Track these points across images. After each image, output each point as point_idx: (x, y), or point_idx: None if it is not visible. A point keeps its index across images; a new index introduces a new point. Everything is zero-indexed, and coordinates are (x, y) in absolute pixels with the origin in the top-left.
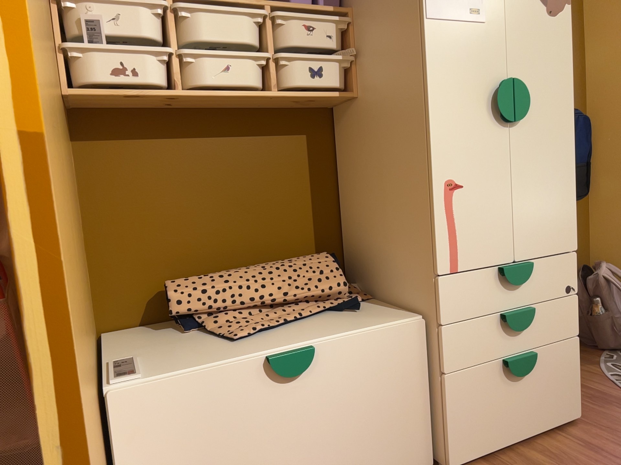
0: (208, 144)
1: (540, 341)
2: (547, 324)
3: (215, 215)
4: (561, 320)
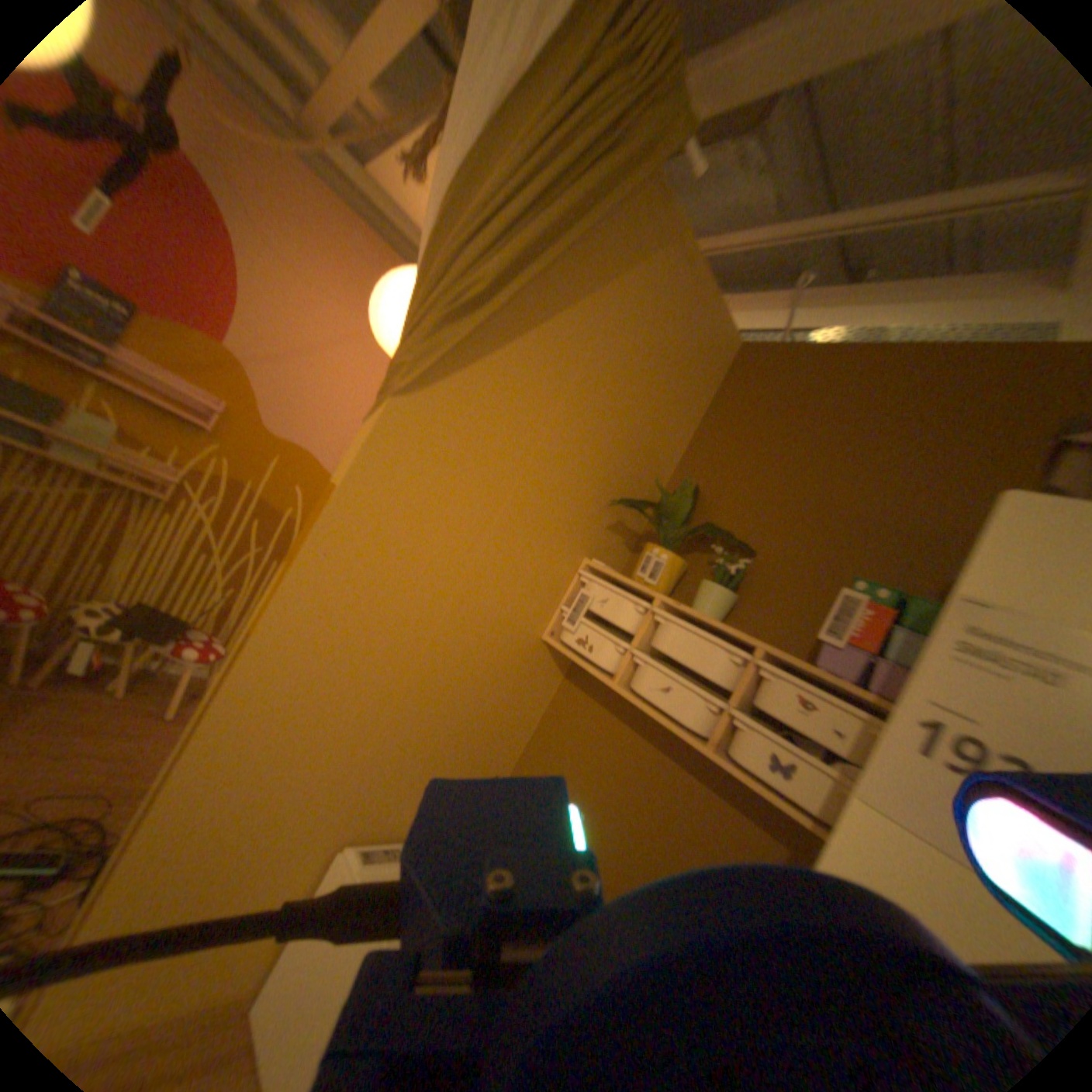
0: (655, 760)
1: None
2: None
3: (615, 838)
4: None
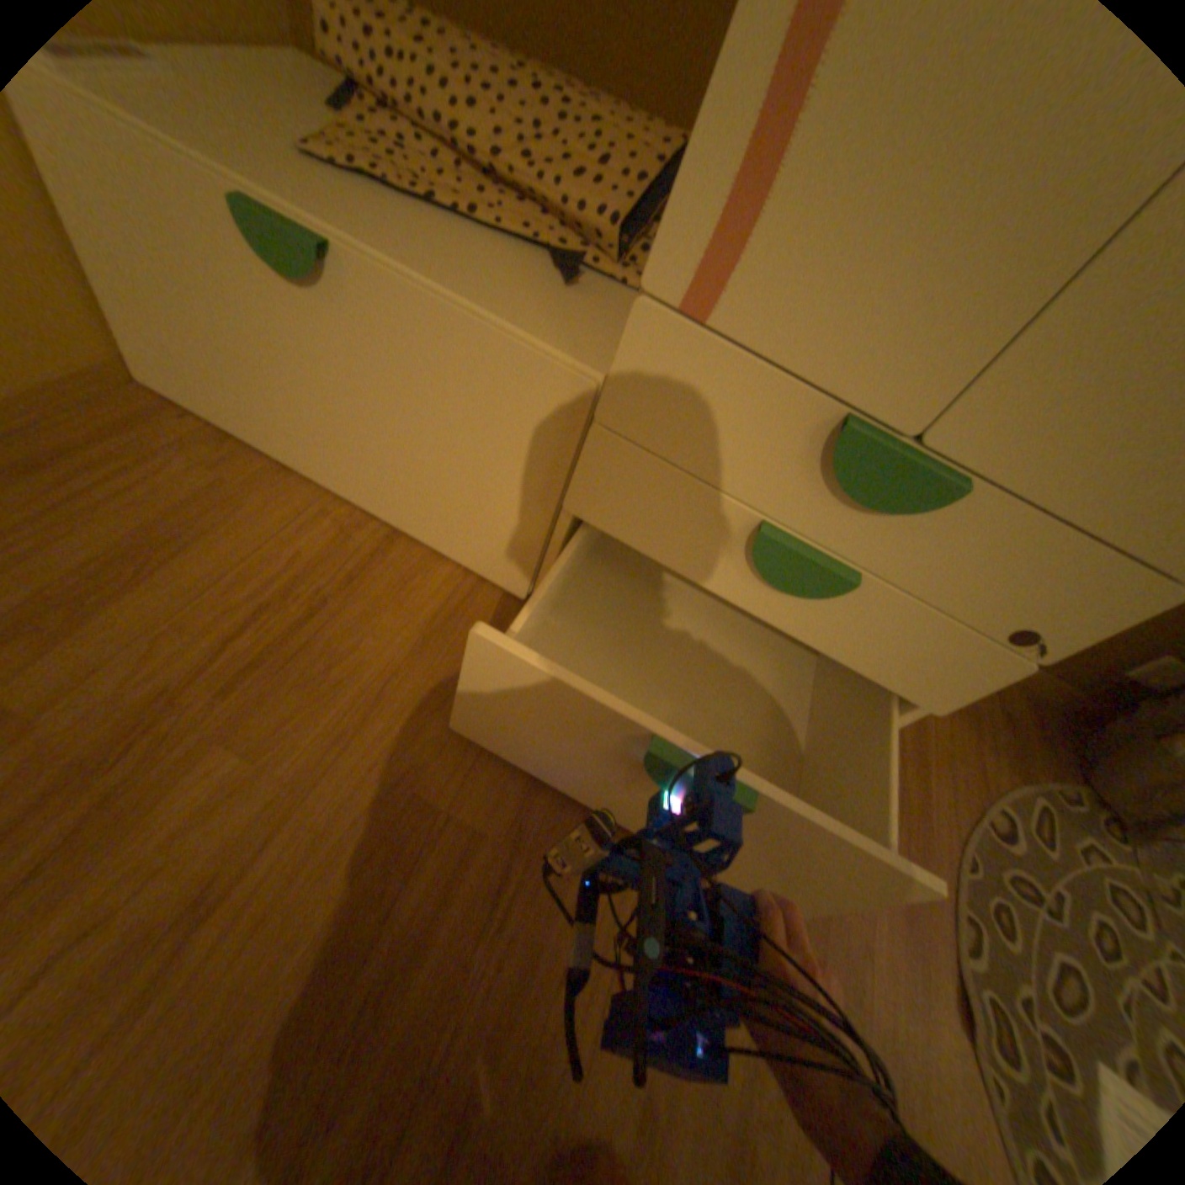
0: None
1: (822, 640)
2: (873, 634)
3: None
4: (919, 659)
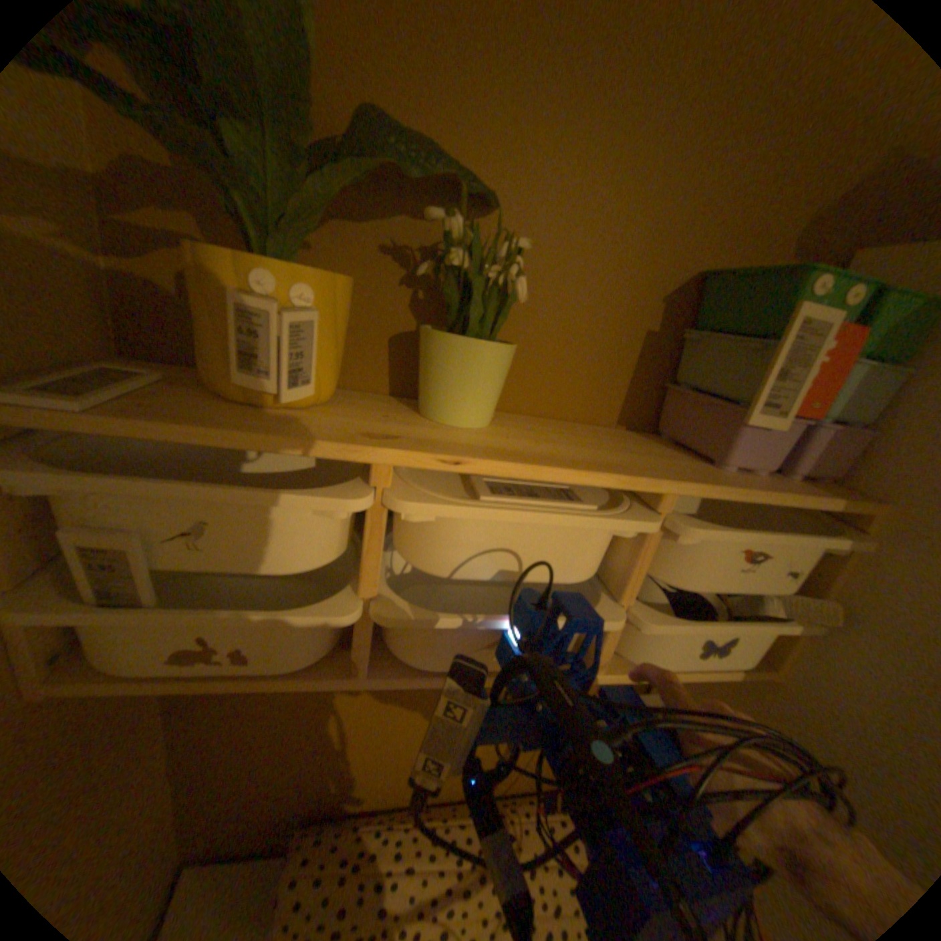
0: None
1: None
2: None
3: (412, 732)
4: None
